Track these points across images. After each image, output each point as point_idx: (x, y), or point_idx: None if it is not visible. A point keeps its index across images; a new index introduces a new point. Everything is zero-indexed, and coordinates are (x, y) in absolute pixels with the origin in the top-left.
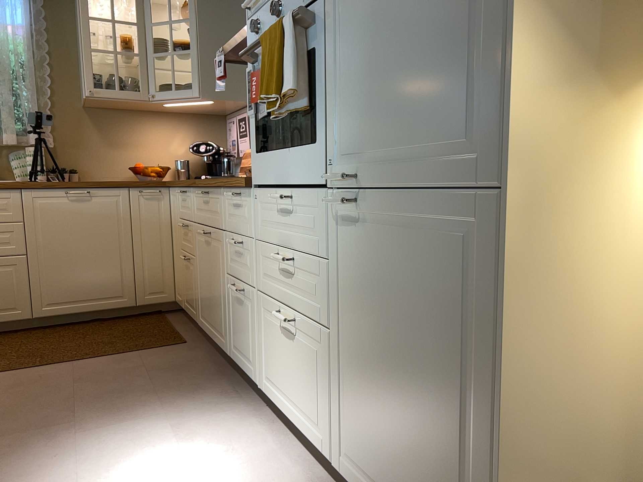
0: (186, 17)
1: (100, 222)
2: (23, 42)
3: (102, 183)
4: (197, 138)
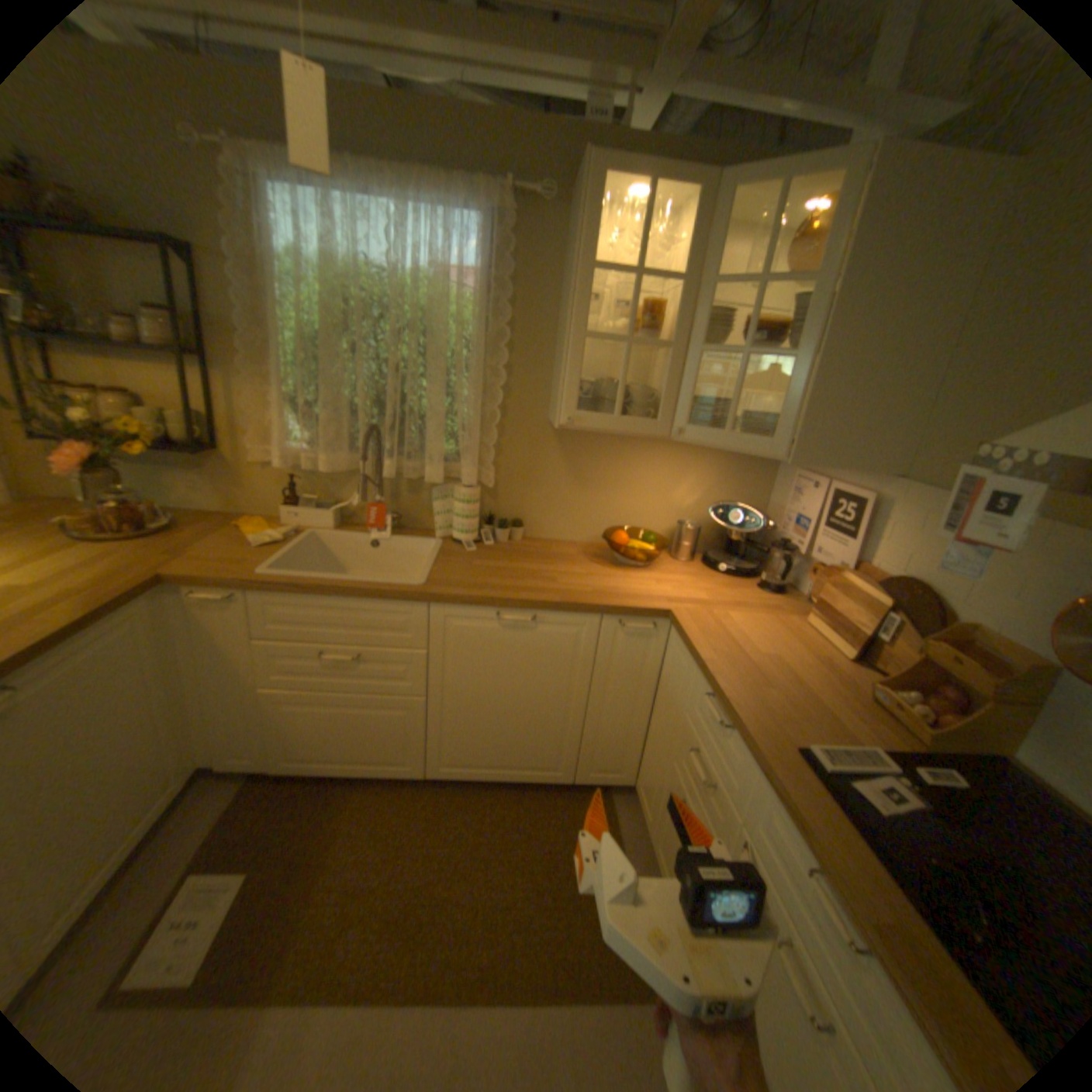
0: (803, 263)
1: (544, 664)
2: (473, 303)
3: (559, 606)
4: (723, 483)
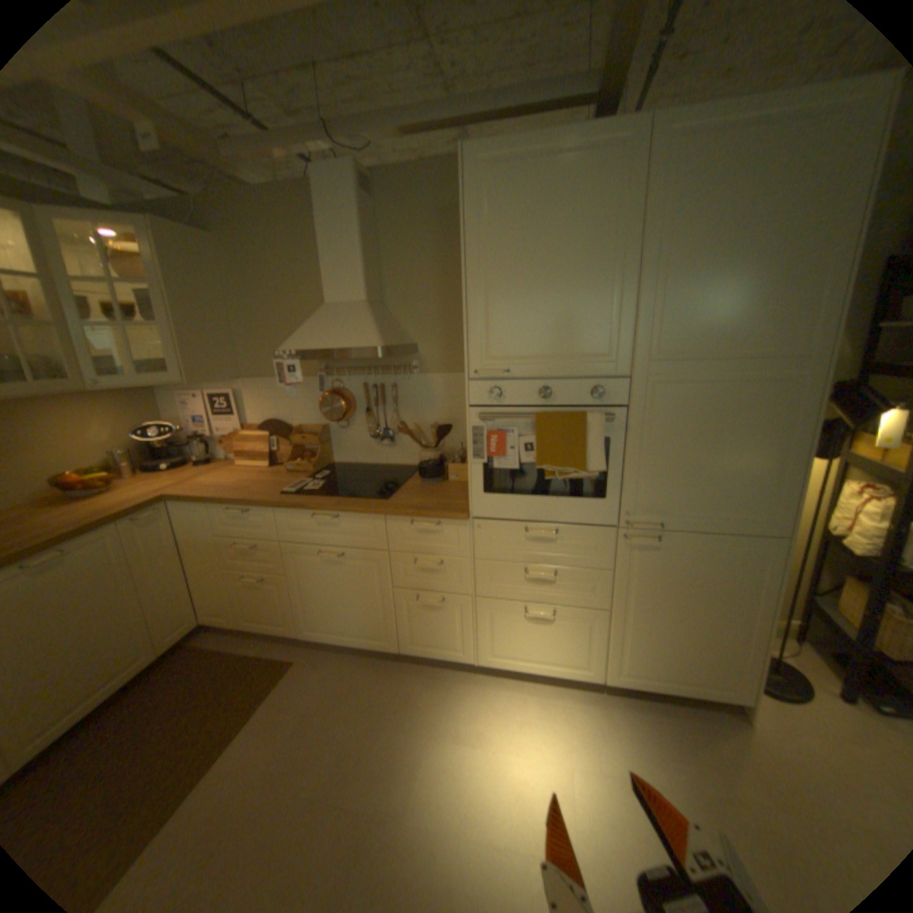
0: (126, 272)
1: (87, 584)
2: None
3: (79, 532)
4: (123, 417)
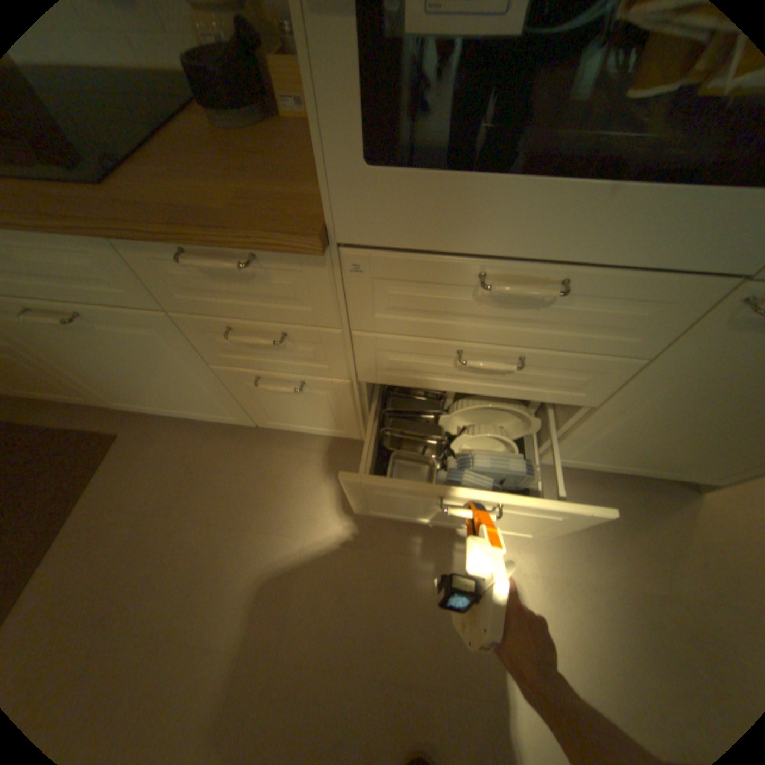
0: None
1: None
2: None
3: None
4: None
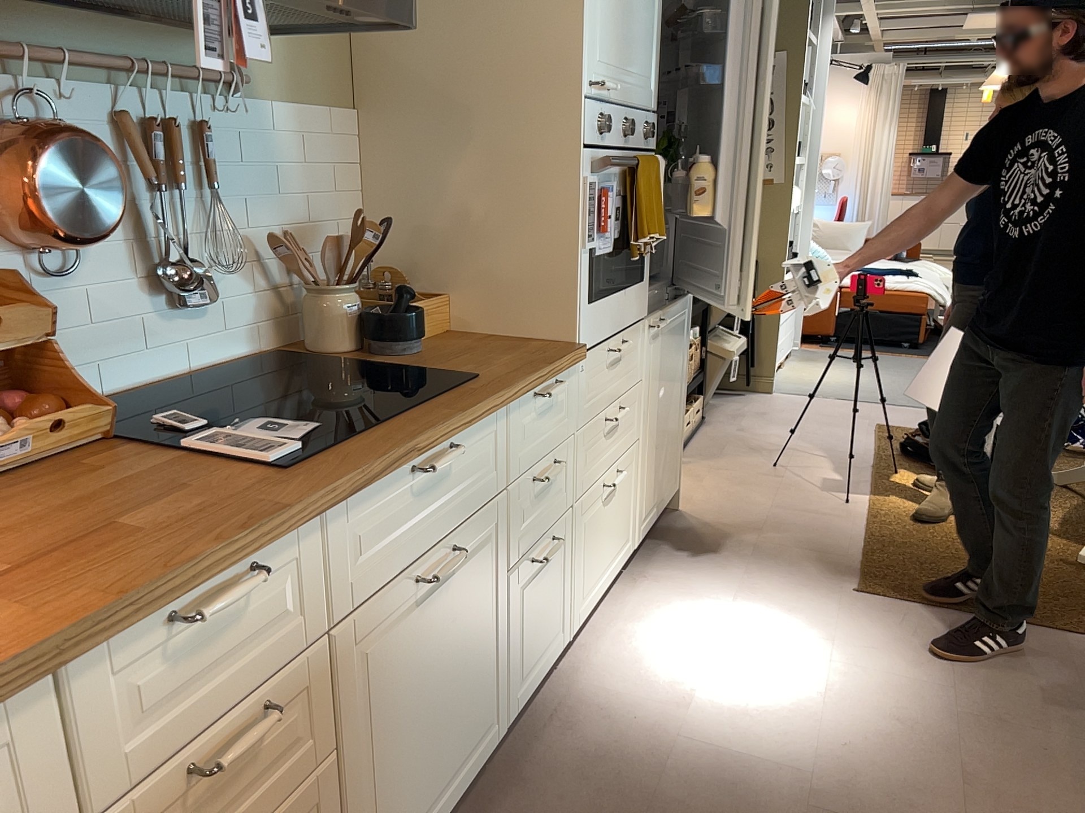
0: None
1: None
2: None
3: None
4: None
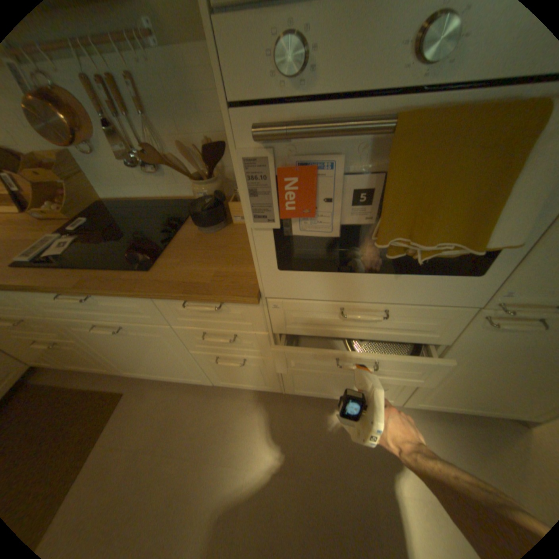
0: None
1: None
2: None
3: None
4: None
